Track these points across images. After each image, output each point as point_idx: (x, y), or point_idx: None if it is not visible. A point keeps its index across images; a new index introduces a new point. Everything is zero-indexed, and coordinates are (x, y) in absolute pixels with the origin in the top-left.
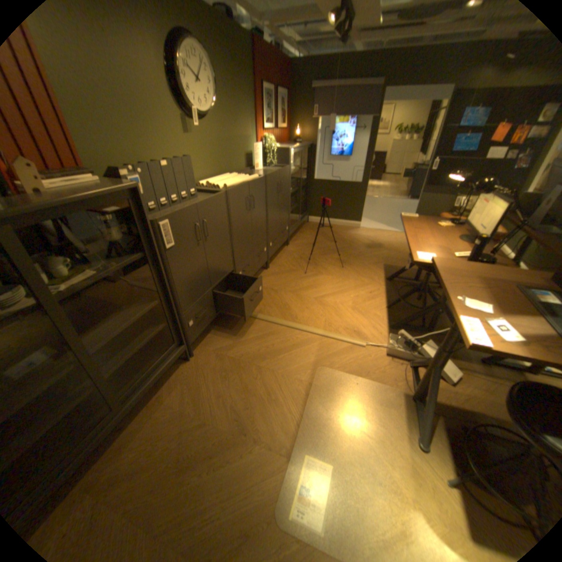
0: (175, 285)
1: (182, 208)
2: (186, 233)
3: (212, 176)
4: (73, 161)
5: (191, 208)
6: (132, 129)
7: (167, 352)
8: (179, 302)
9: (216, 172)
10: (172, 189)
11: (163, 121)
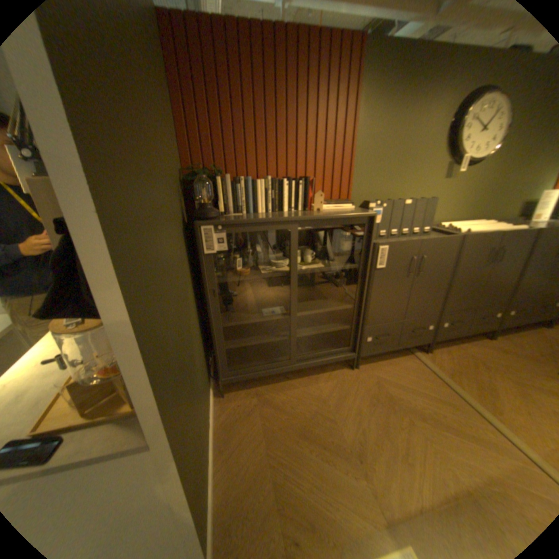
0: (370, 300)
1: (405, 240)
2: (399, 262)
3: (462, 220)
4: (346, 195)
5: (415, 242)
6: (396, 175)
7: (340, 349)
8: (367, 316)
9: (469, 217)
10: (406, 223)
11: (428, 168)
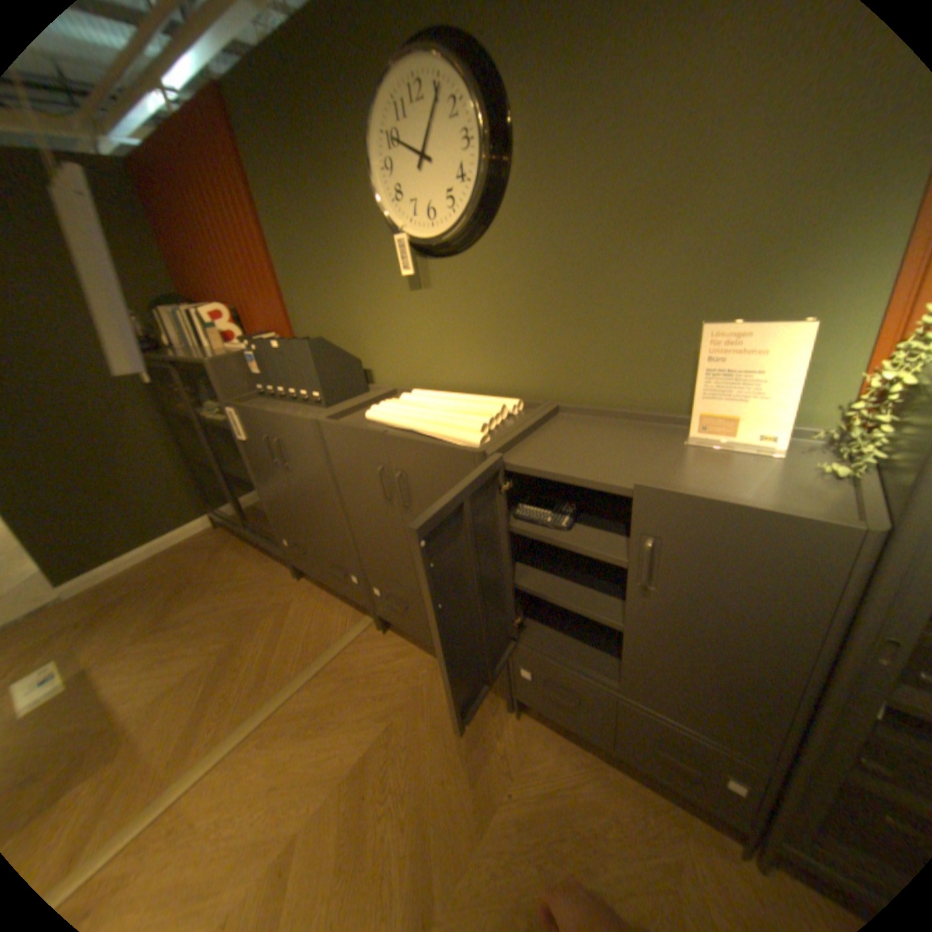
0: (257, 484)
1: (247, 407)
2: (256, 439)
3: (485, 391)
4: (281, 326)
5: (256, 413)
6: (330, 291)
7: (273, 539)
8: (266, 507)
9: (502, 386)
10: (287, 381)
11: (370, 273)
